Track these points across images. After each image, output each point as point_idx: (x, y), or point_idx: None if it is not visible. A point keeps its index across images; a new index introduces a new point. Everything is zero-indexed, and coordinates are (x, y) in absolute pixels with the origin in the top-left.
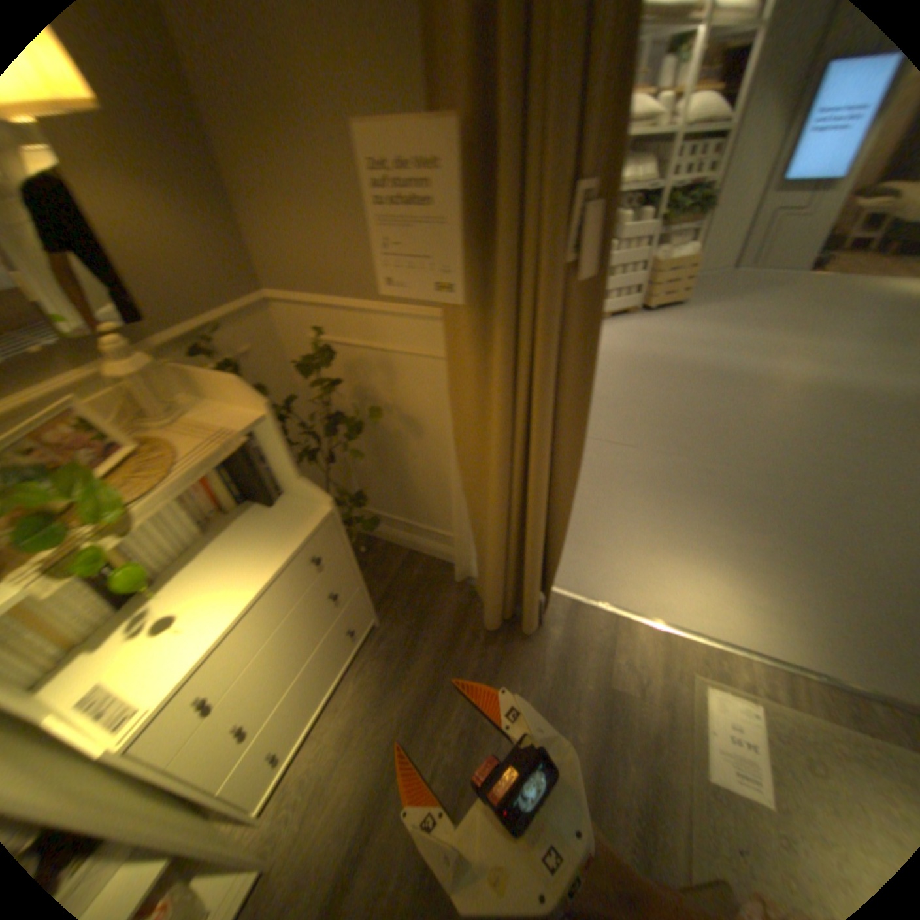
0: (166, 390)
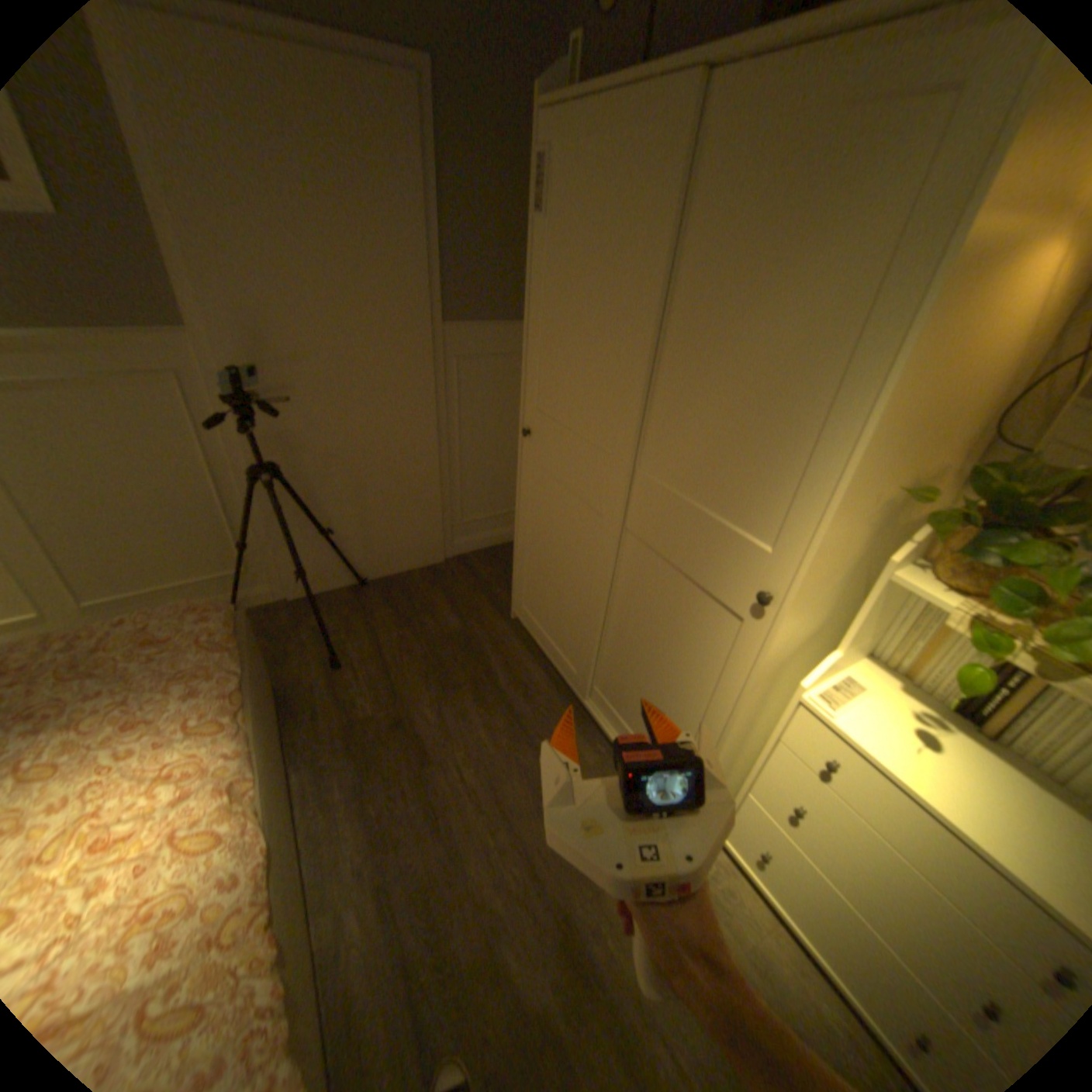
0: None
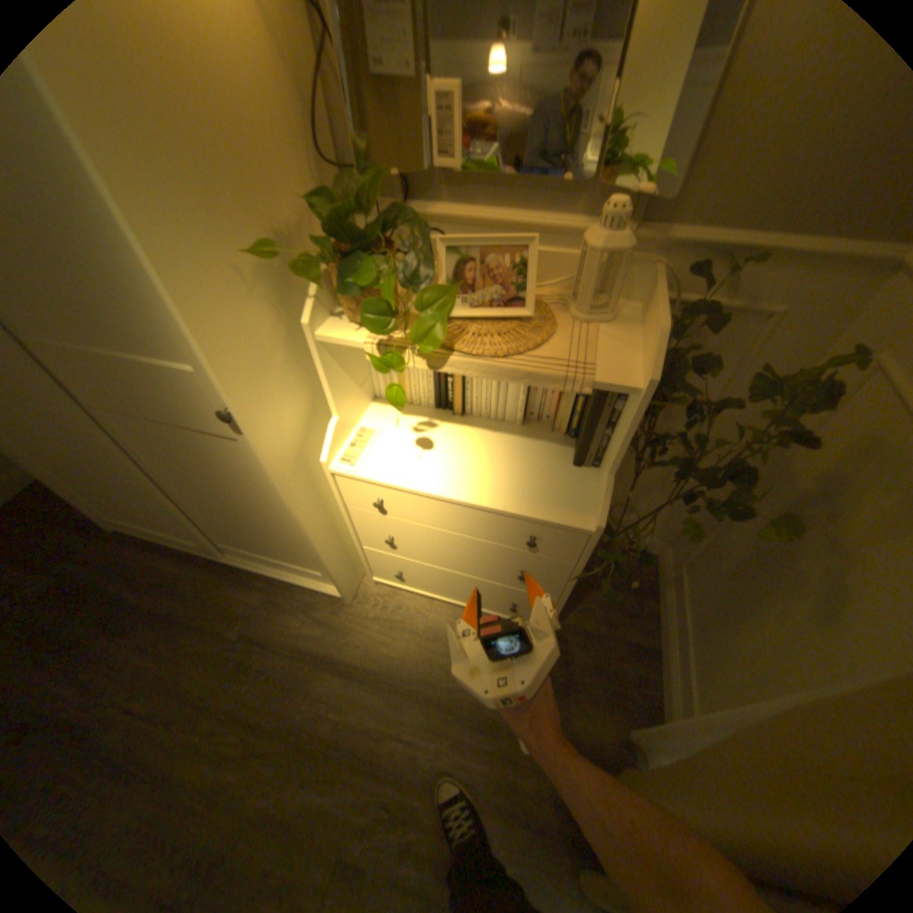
0: (628, 286)
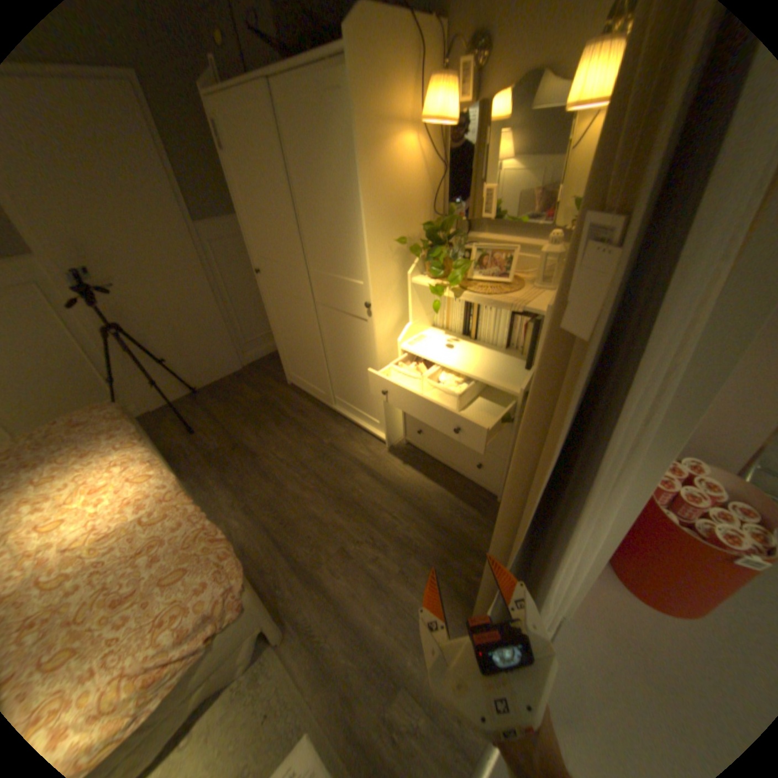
0: None
